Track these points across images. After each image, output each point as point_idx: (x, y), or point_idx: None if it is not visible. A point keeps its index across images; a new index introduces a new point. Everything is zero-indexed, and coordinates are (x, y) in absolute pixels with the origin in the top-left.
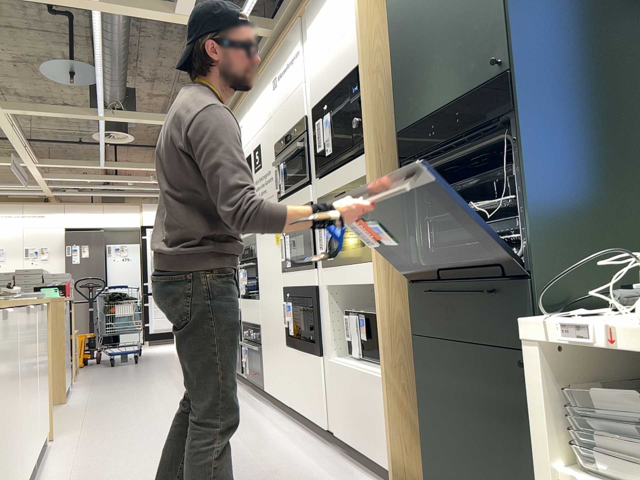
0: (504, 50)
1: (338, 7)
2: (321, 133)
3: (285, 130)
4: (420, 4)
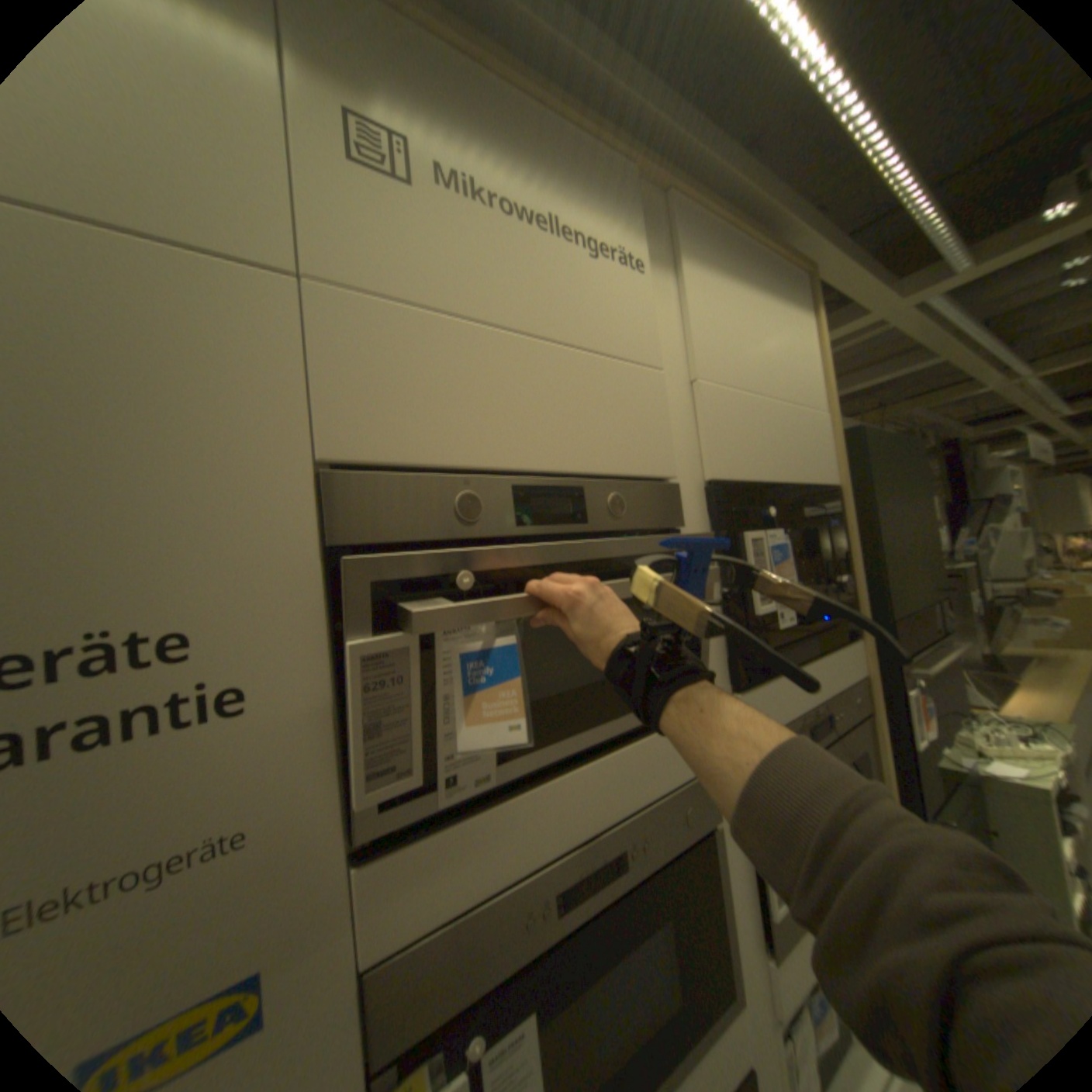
0: (946, 579)
1: (787, 337)
2: (768, 566)
3: (509, 450)
4: (897, 482)
